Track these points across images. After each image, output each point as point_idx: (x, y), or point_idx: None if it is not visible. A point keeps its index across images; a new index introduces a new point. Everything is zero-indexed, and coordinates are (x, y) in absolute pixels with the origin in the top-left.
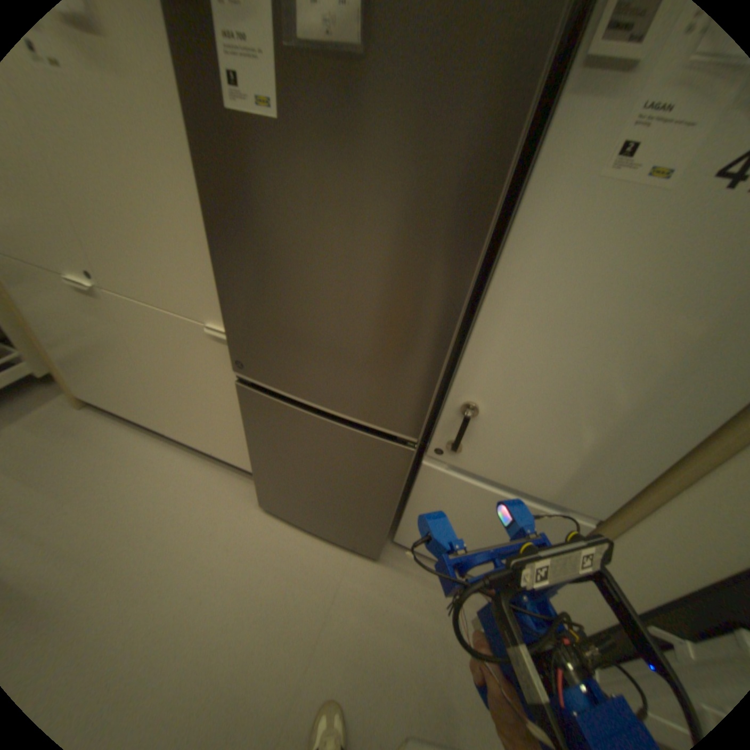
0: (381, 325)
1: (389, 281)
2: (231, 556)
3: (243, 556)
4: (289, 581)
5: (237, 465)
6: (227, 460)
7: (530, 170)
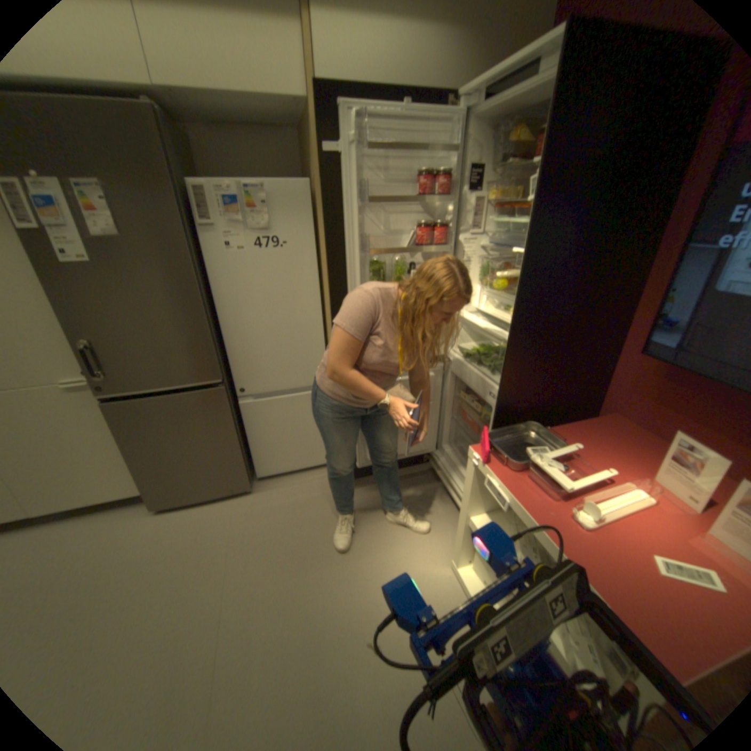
0: (173, 328)
1: (167, 308)
2: (141, 547)
3: (151, 541)
4: (194, 533)
5: (116, 497)
6: (104, 500)
7: (205, 256)
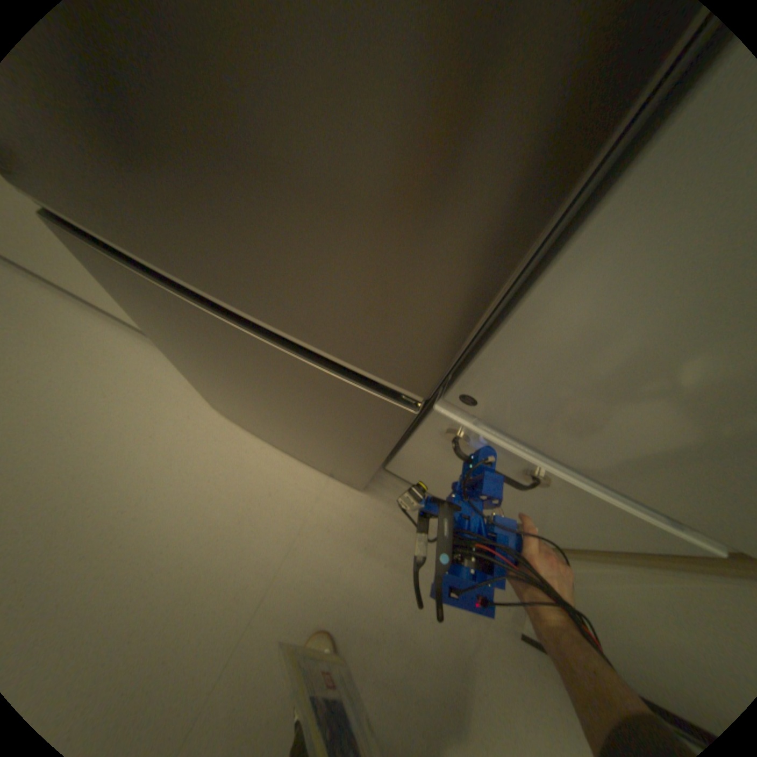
0: None
1: None
2: (176, 465)
3: (192, 466)
4: (249, 502)
5: None
6: None
7: None
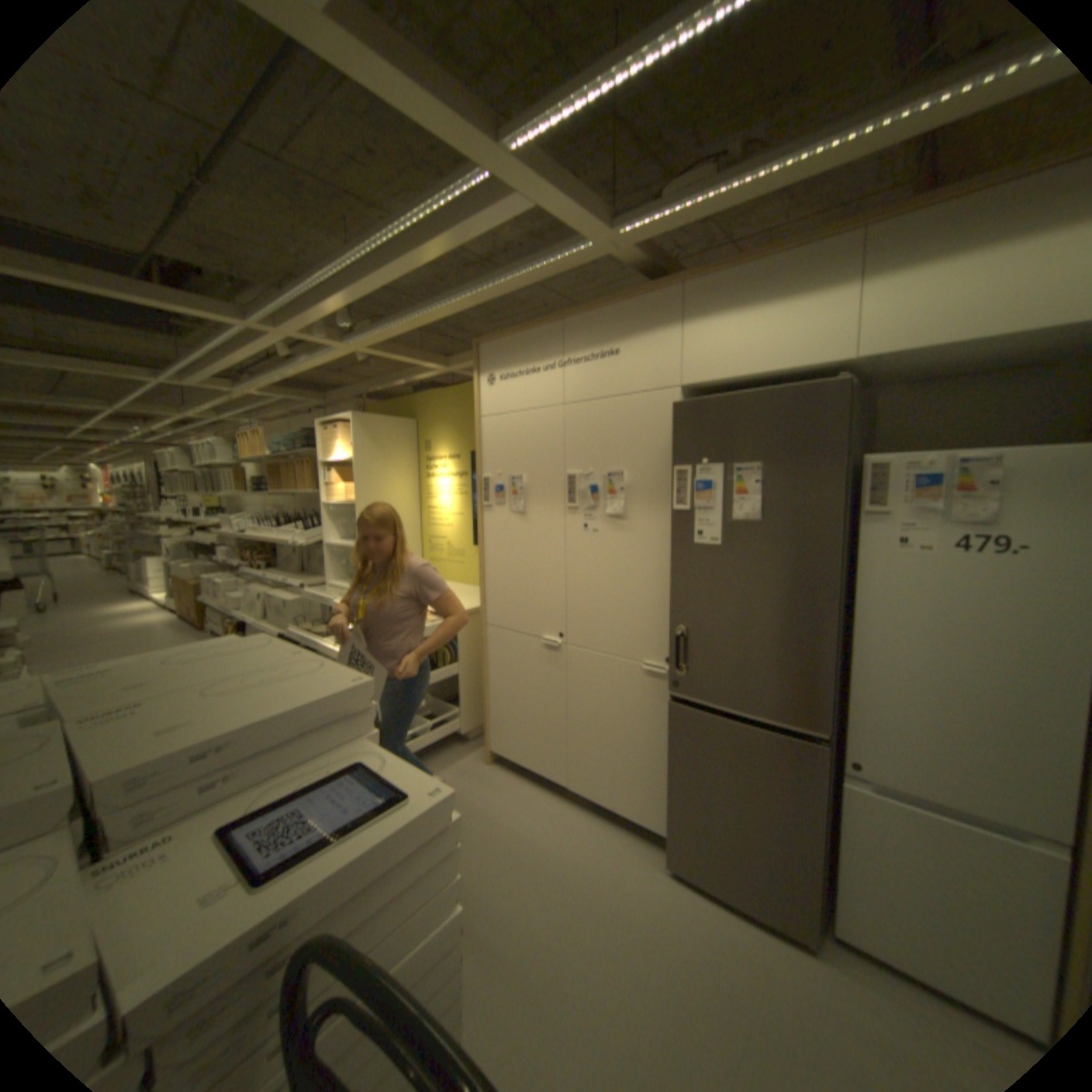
0: (785, 641)
1: (787, 613)
2: (645, 913)
3: (657, 916)
4: (712, 953)
5: (641, 823)
6: (630, 818)
7: (860, 554)
